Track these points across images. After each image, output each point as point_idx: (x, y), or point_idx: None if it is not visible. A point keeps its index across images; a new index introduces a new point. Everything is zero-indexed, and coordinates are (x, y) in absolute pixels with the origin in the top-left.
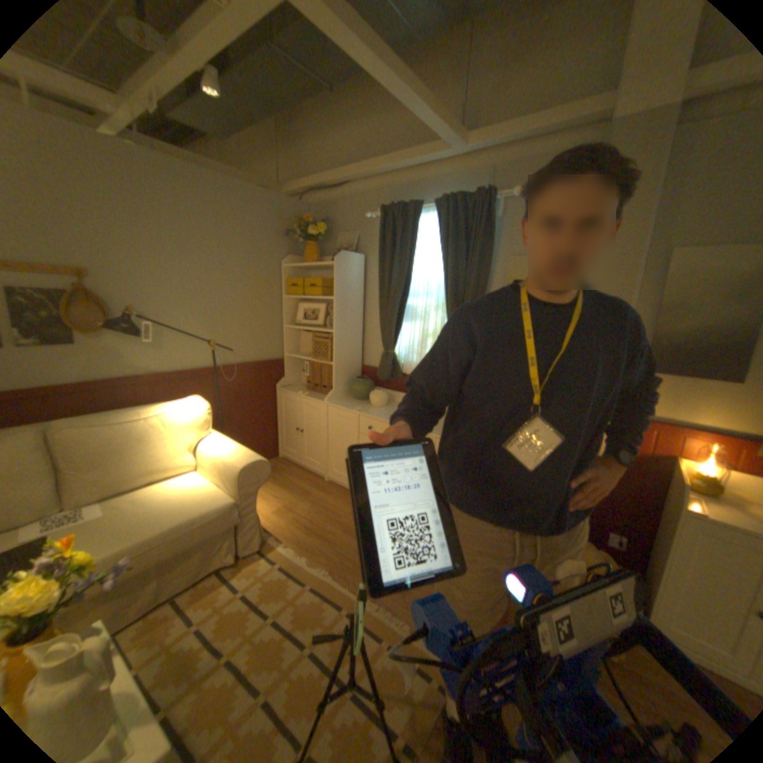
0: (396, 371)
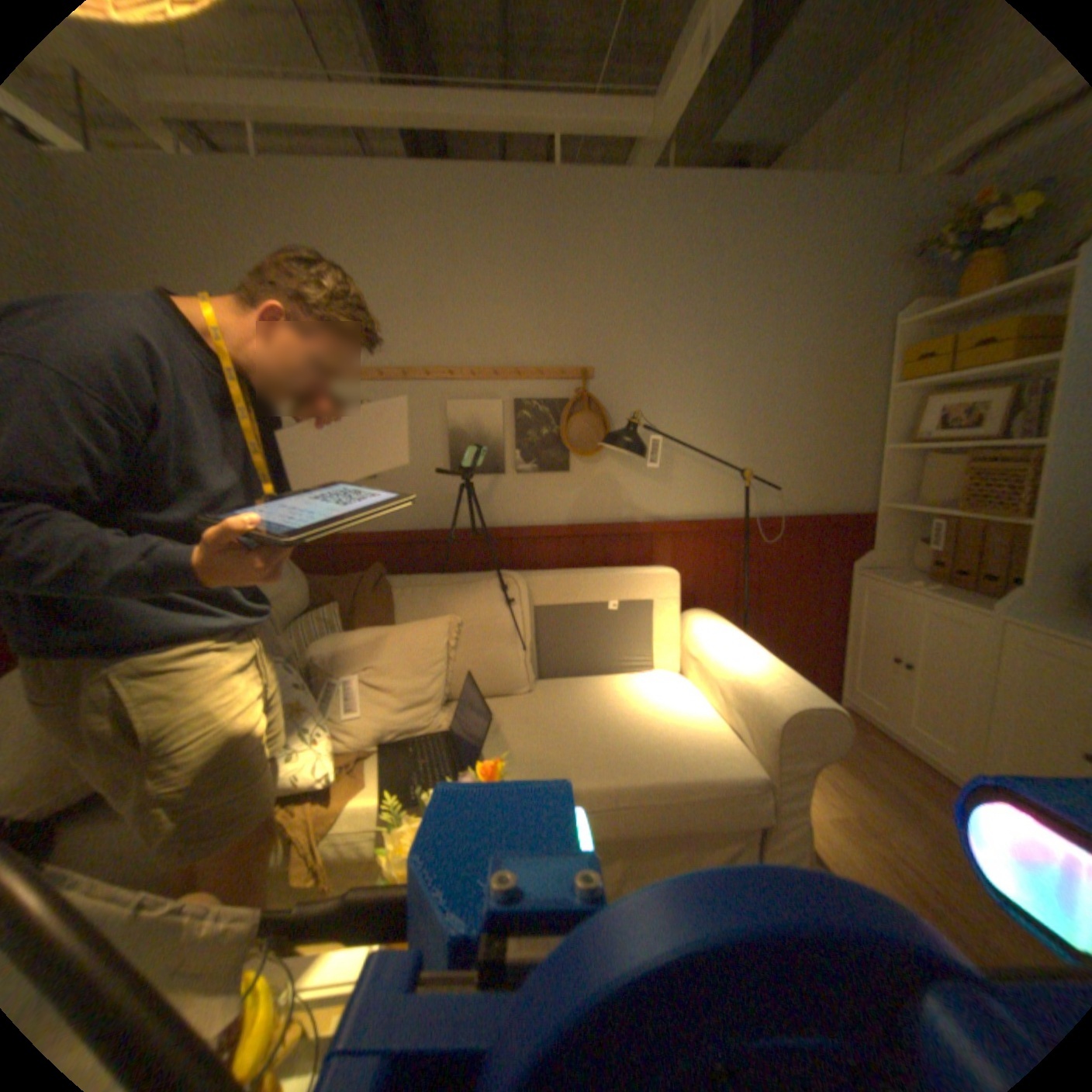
0: None
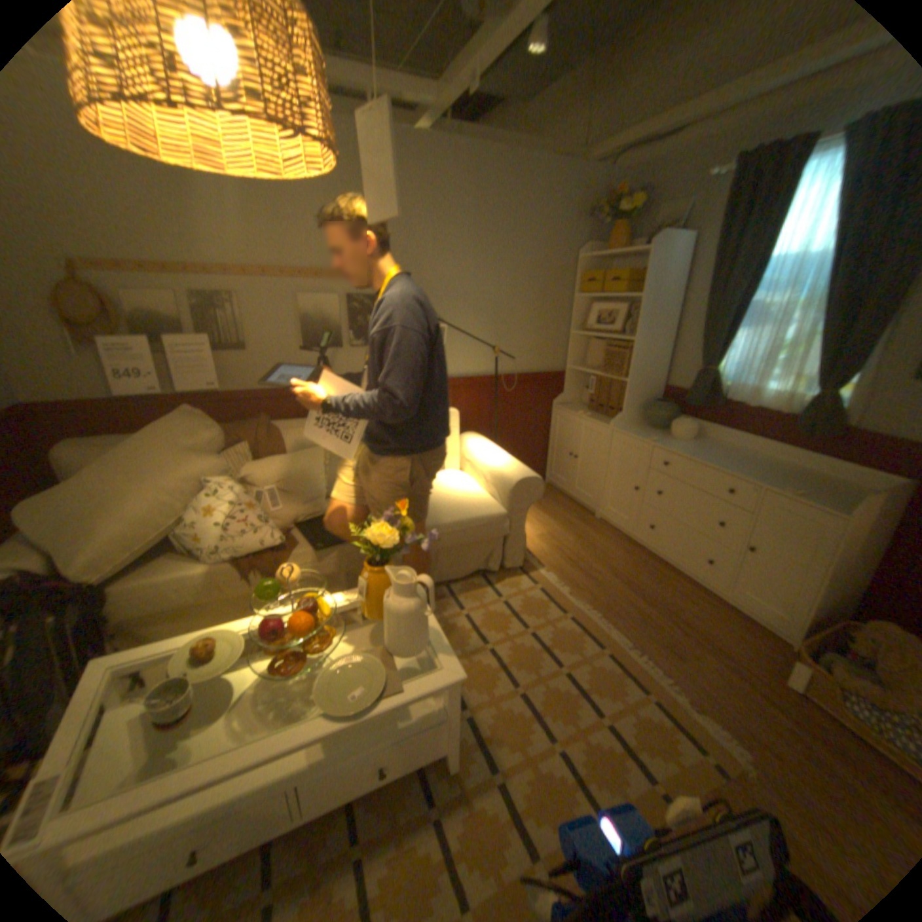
0: (718, 395)
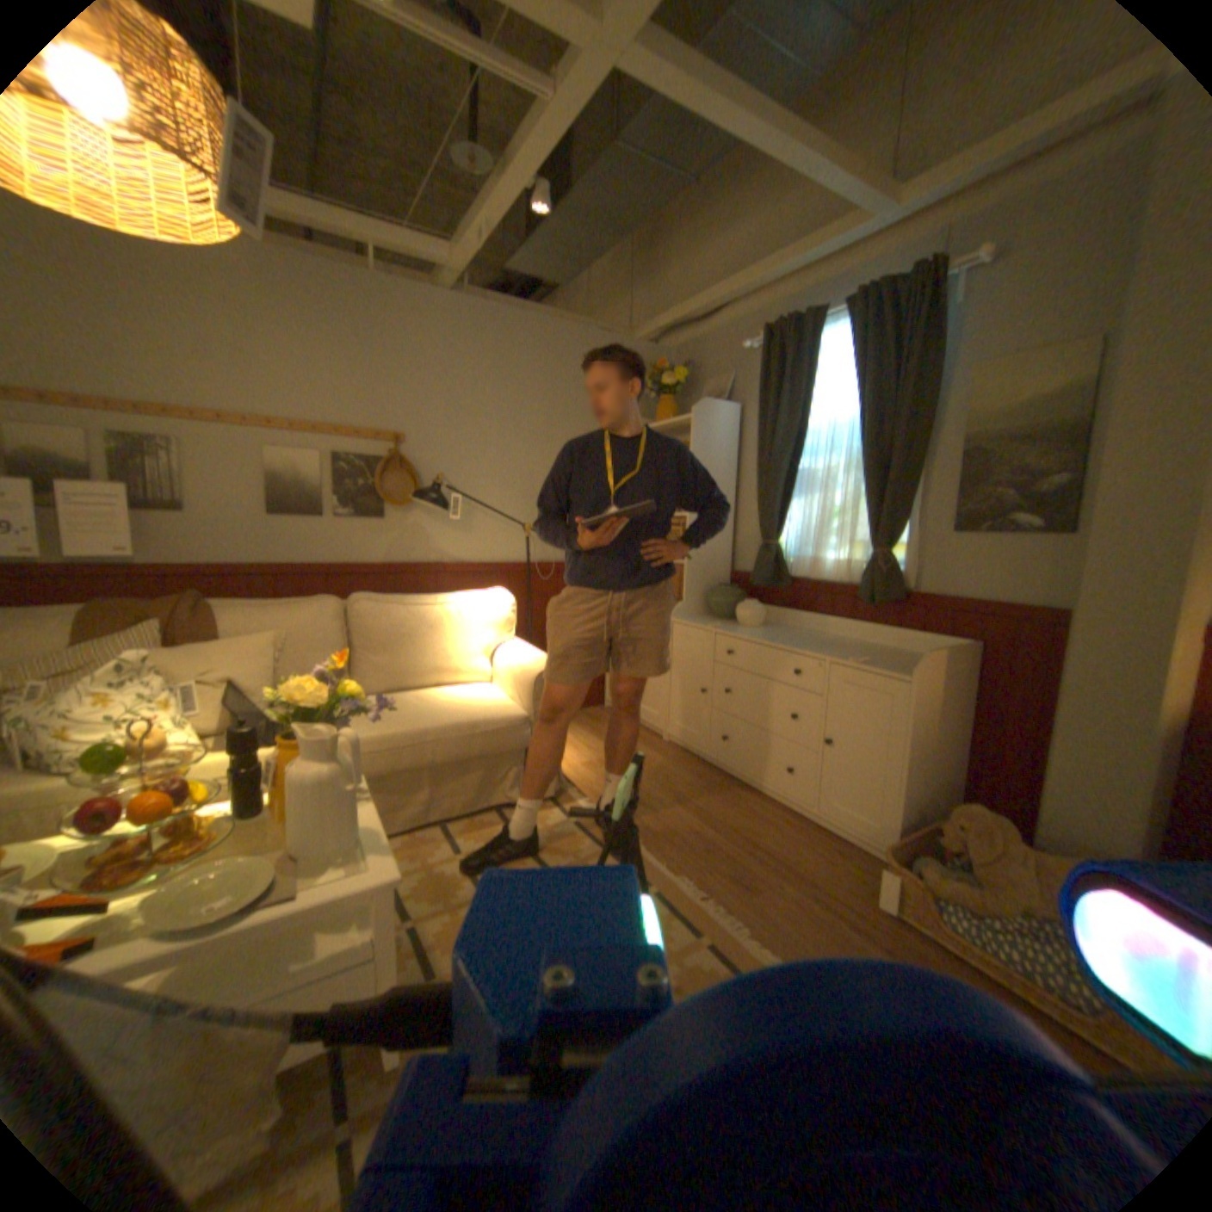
0: (782, 573)
